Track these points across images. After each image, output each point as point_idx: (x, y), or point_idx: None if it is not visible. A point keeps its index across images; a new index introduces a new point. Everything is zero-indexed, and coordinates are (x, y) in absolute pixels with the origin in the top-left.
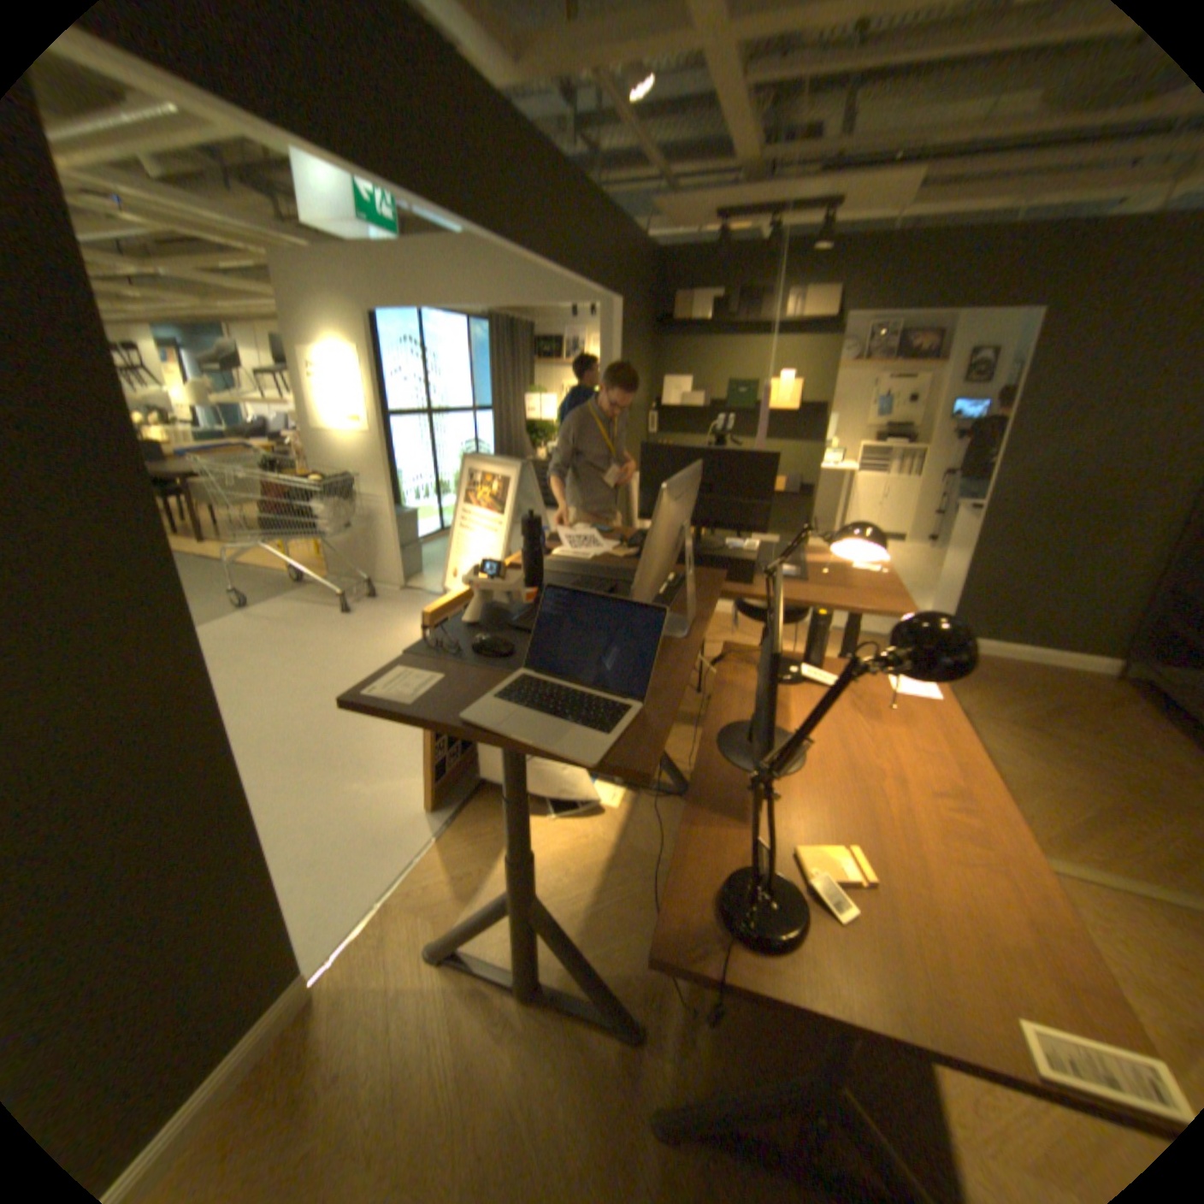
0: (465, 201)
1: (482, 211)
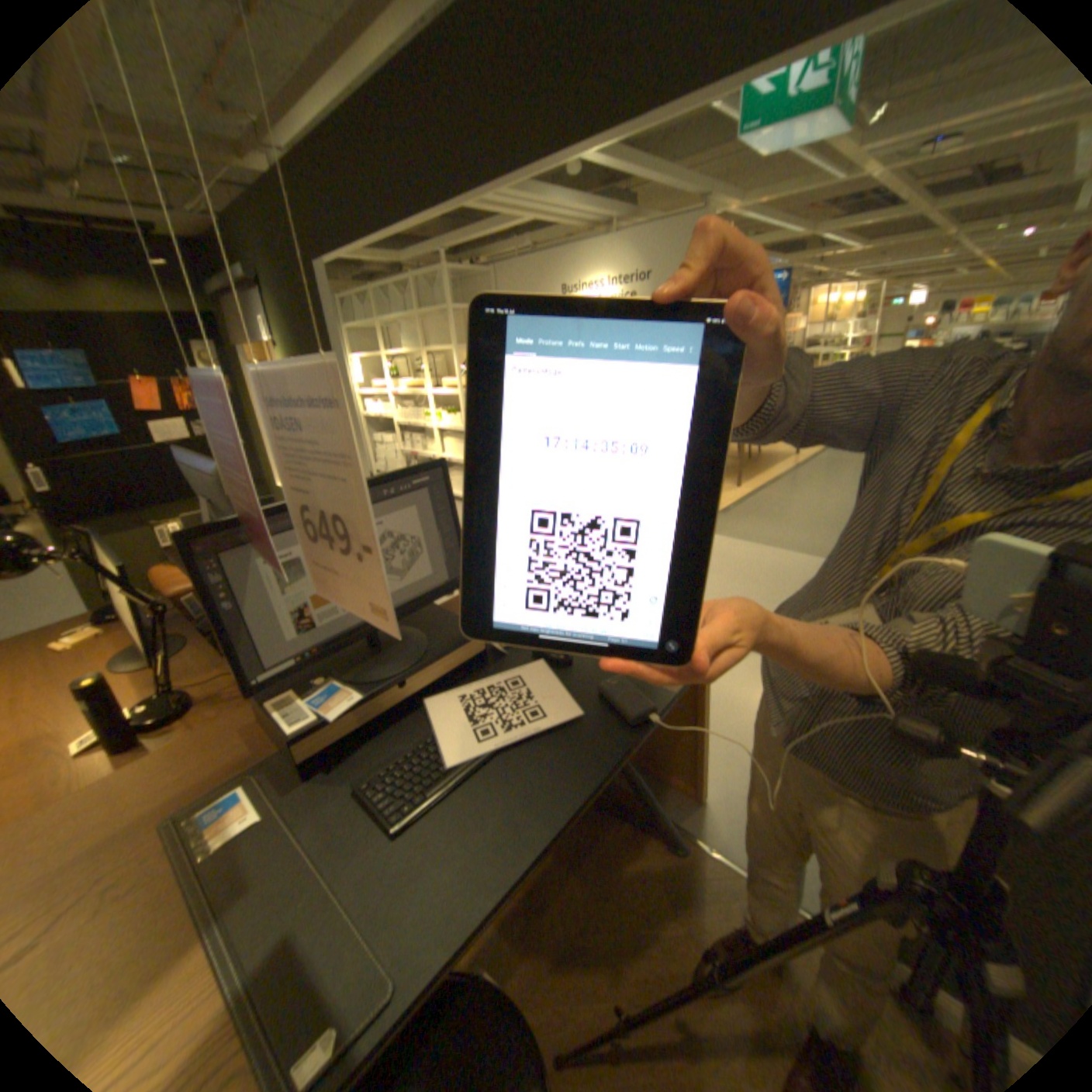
0: (441, 181)
1: (459, 172)
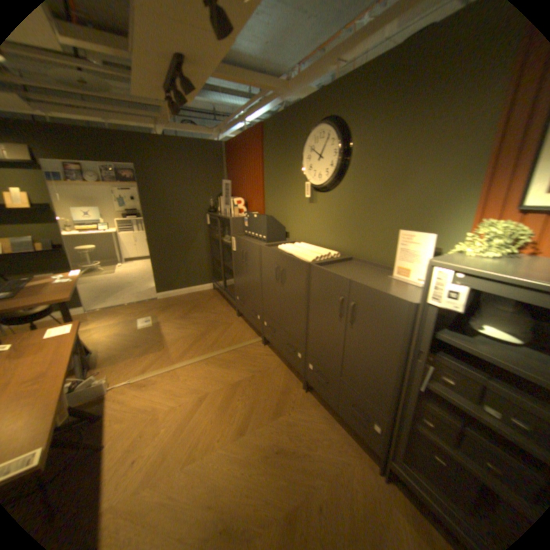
0: None
1: None
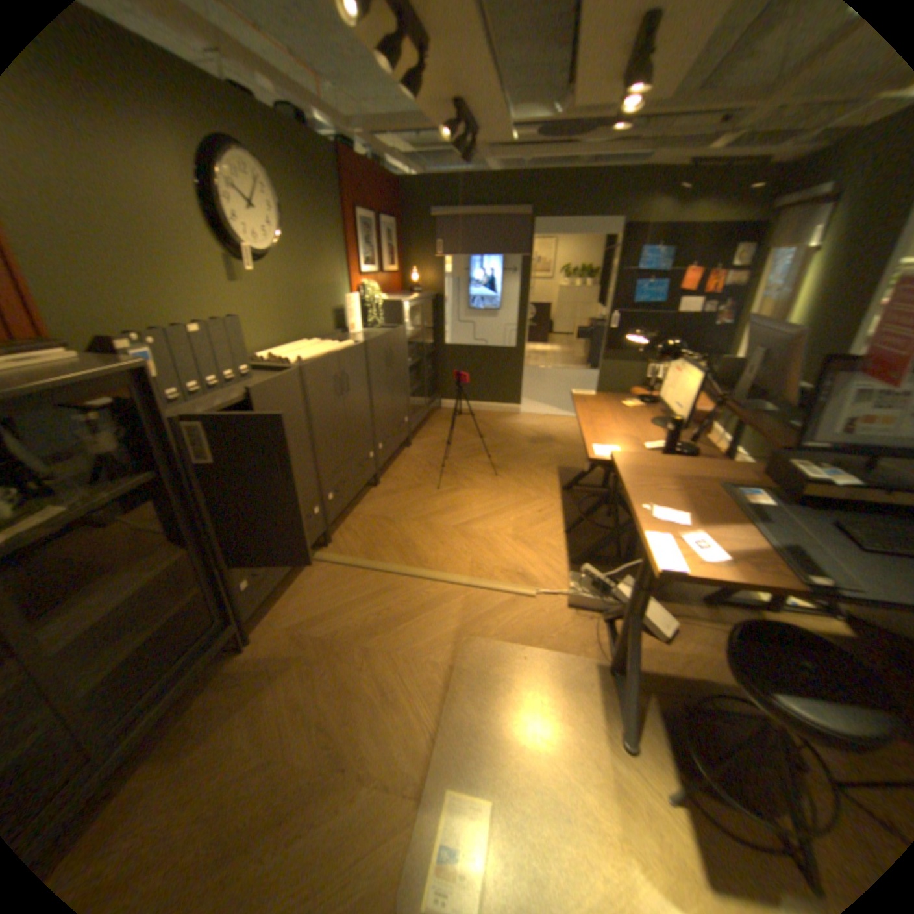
0: None
1: None
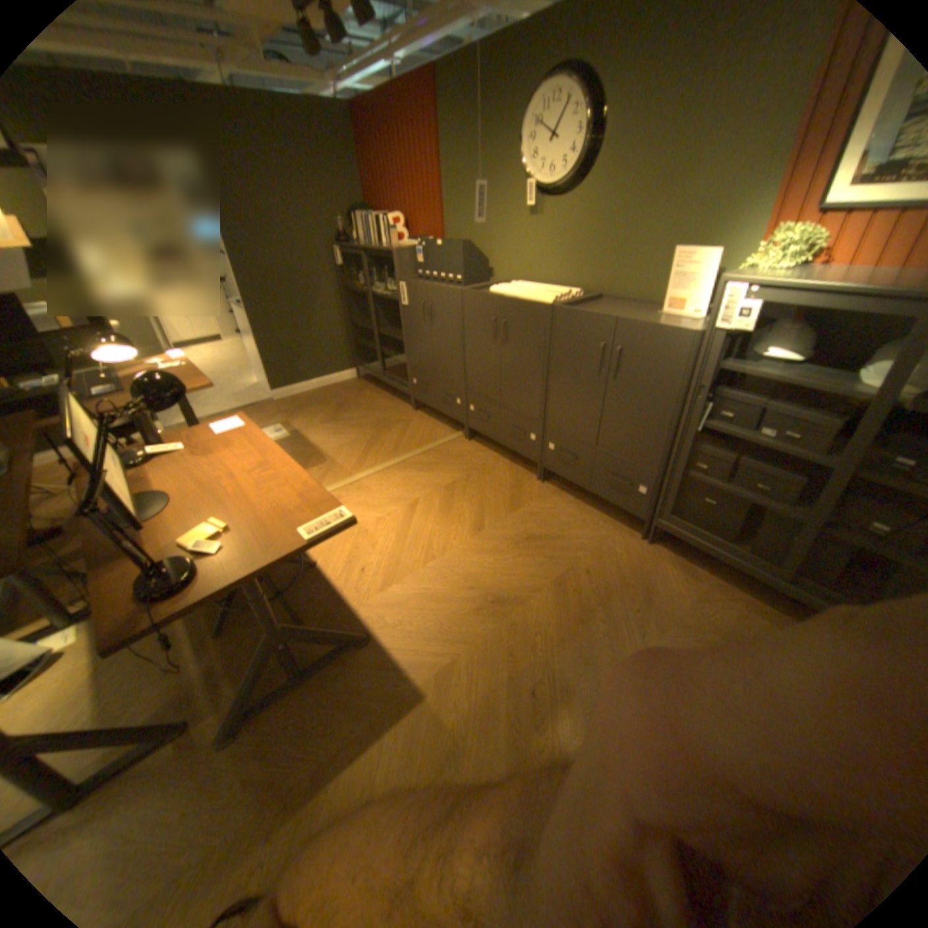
0: None
1: None
